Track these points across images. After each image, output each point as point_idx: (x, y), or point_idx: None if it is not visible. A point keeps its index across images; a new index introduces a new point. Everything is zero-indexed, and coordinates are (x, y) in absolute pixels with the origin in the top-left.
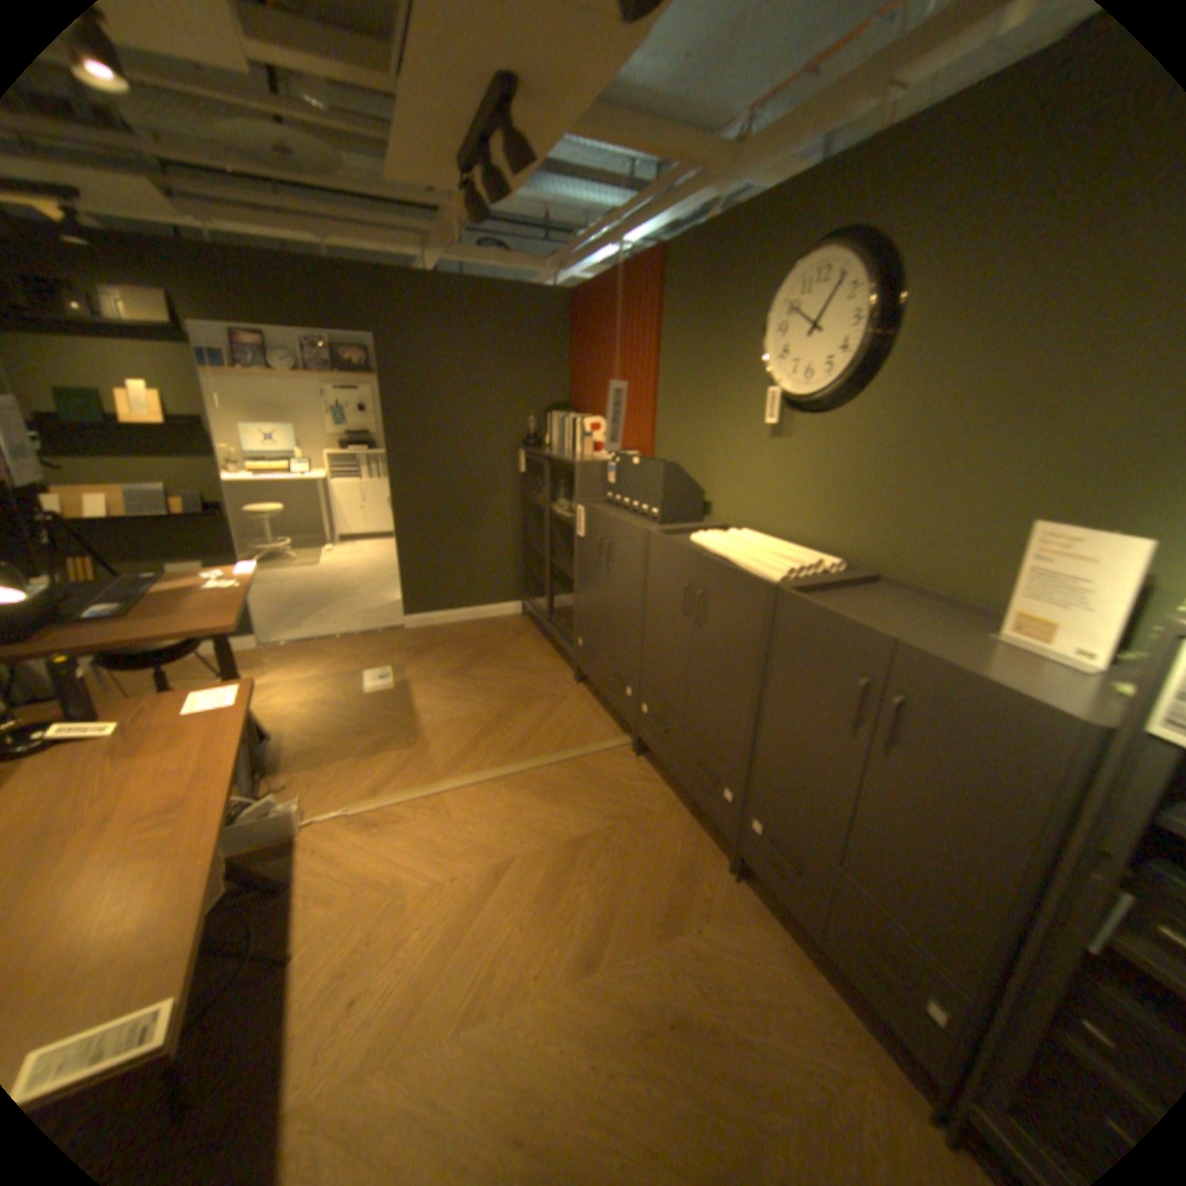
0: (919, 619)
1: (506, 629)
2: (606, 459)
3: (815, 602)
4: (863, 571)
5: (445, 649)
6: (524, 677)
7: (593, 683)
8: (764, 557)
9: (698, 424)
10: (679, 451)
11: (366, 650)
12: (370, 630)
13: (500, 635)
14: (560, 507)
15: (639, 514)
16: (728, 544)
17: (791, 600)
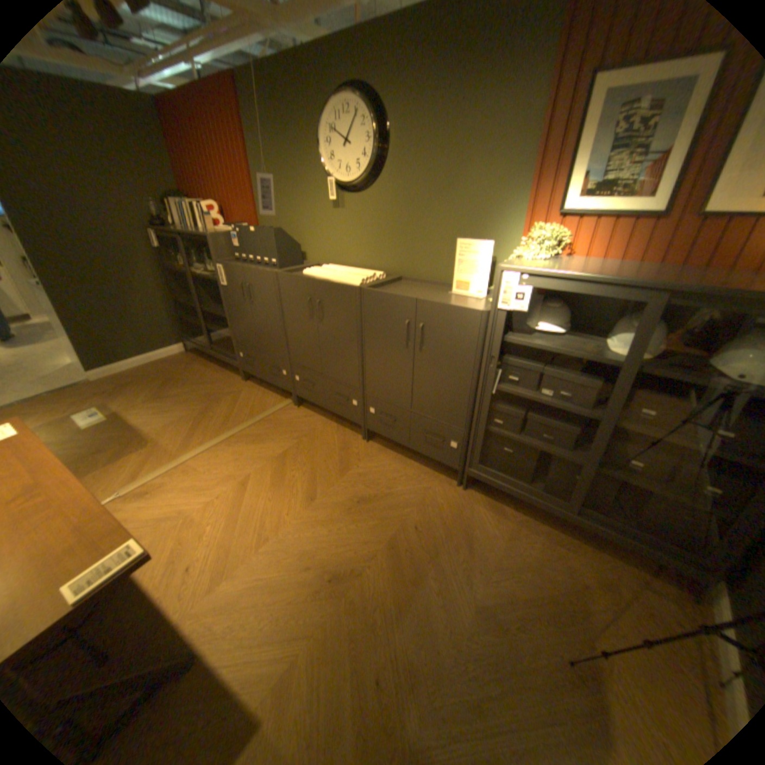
0: (422, 292)
1: (178, 363)
2: (228, 230)
3: (380, 291)
4: (394, 276)
5: (135, 385)
6: (208, 387)
7: (258, 377)
8: (348, 276)
9: (287, 202)
10: (277, 221)
11: (64, 403)
12: (57, 389)
13: (175, 367)
14: (198, 269)
15: (263, 264)
16: (326, 272)
17: (369, 293)
